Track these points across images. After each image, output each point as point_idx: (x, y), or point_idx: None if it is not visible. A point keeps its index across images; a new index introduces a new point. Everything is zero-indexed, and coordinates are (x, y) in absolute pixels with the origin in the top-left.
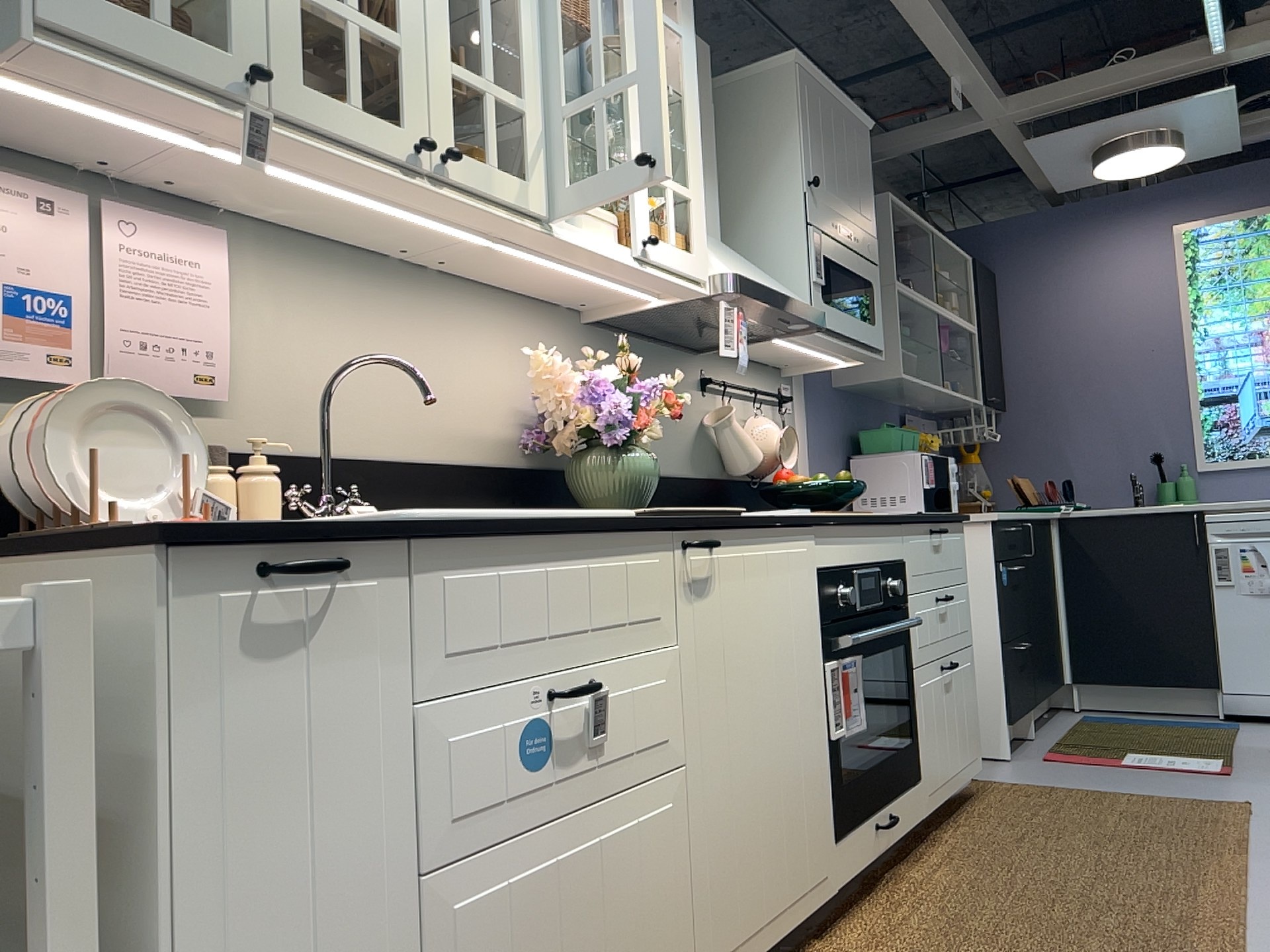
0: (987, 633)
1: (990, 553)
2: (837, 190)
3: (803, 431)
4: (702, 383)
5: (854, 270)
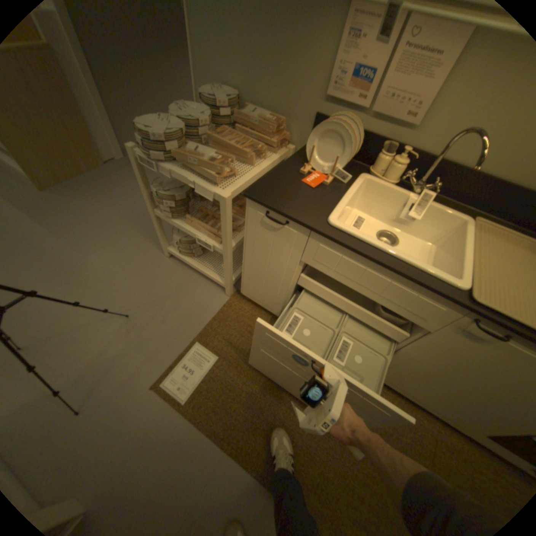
0: None
1: None
2: None
3: None
4: None
5: None
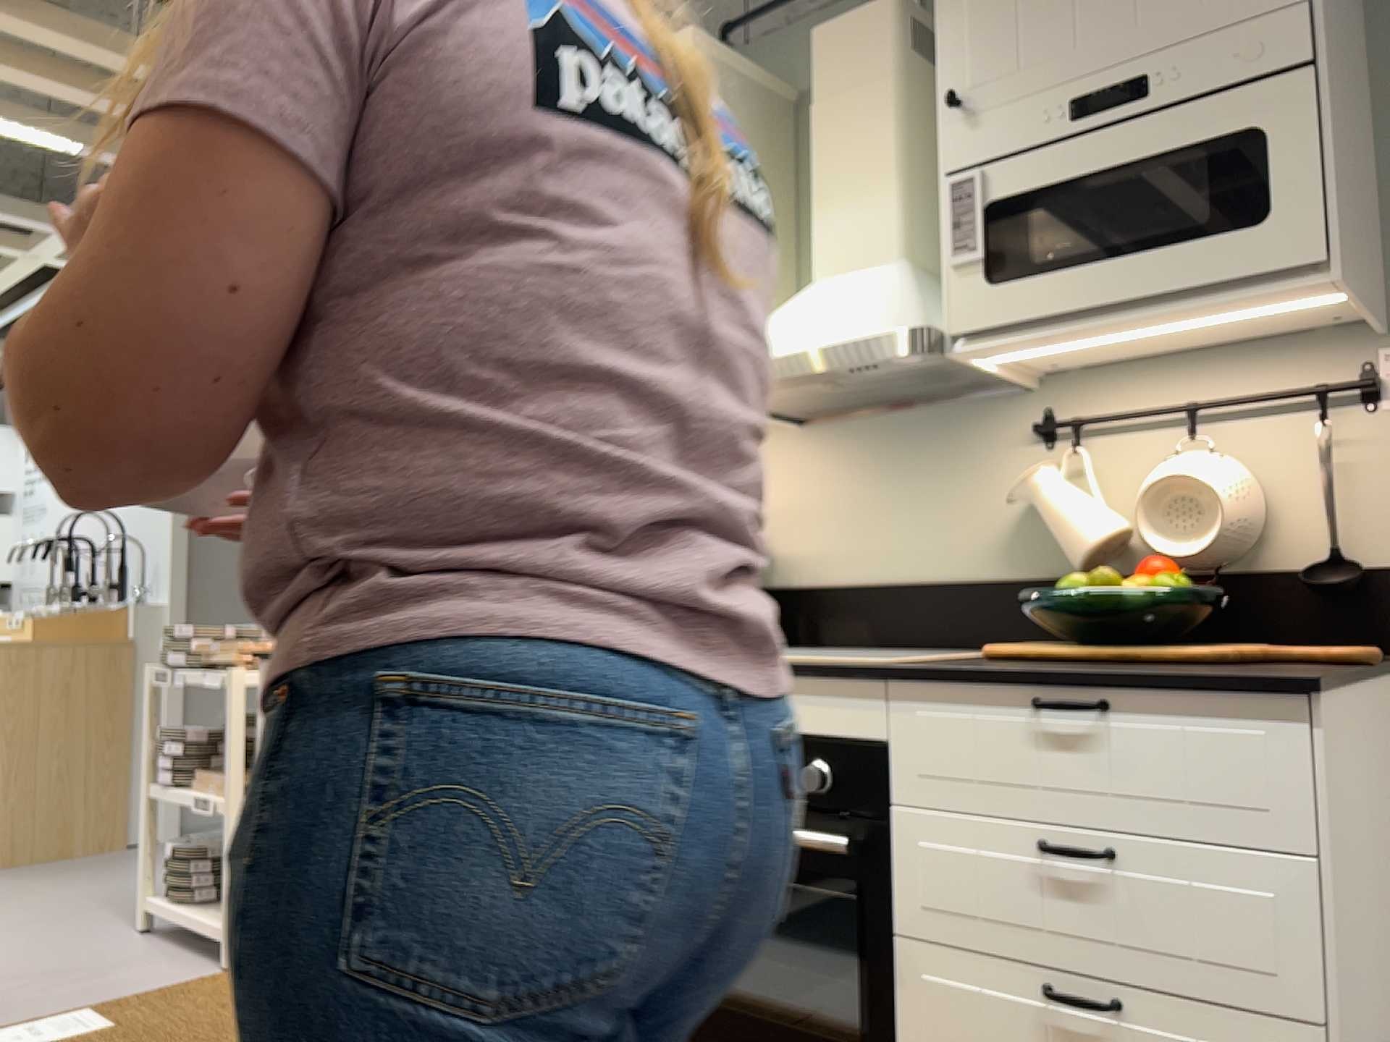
0: None
1: None
2: (1063, 40)
3: None
4: (1035, 433)
5: (1135, 156)
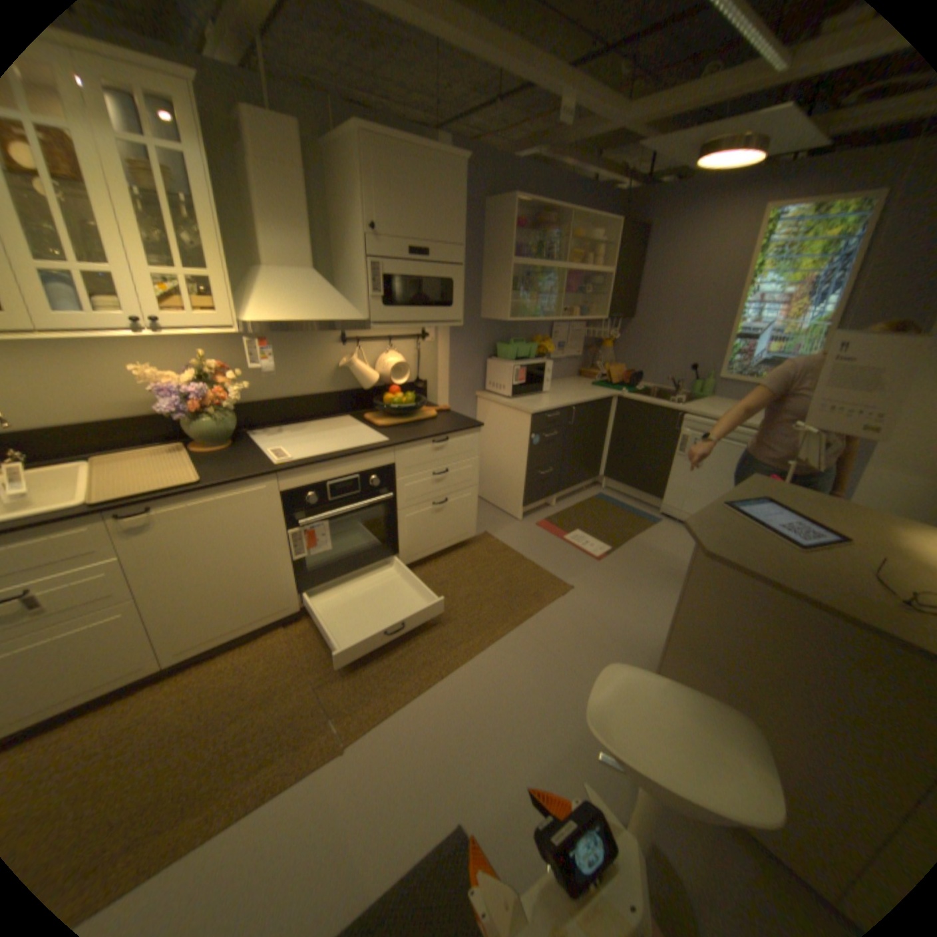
0: (520, 466)
1: (527, 429)
2: (408, 222)
3: (441, 350)
4: (339, 340)
5: (426, 276)
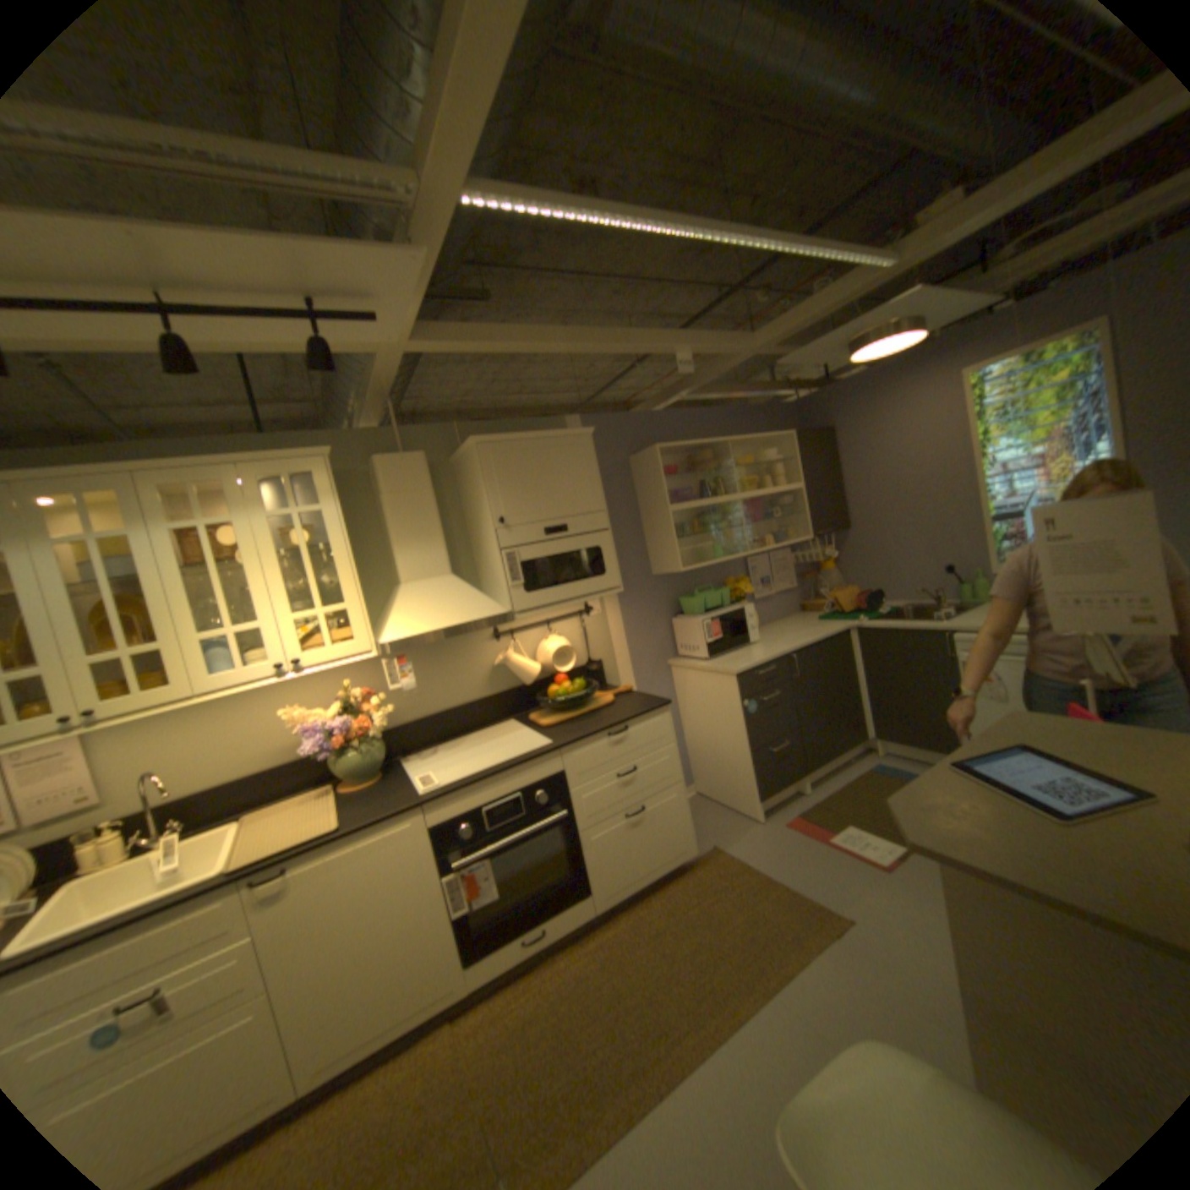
0: (741, 745)
1: (736, 695)
2: (538, 507)
3: (611, 621)
4: (492, 637)
5: (568, 551)
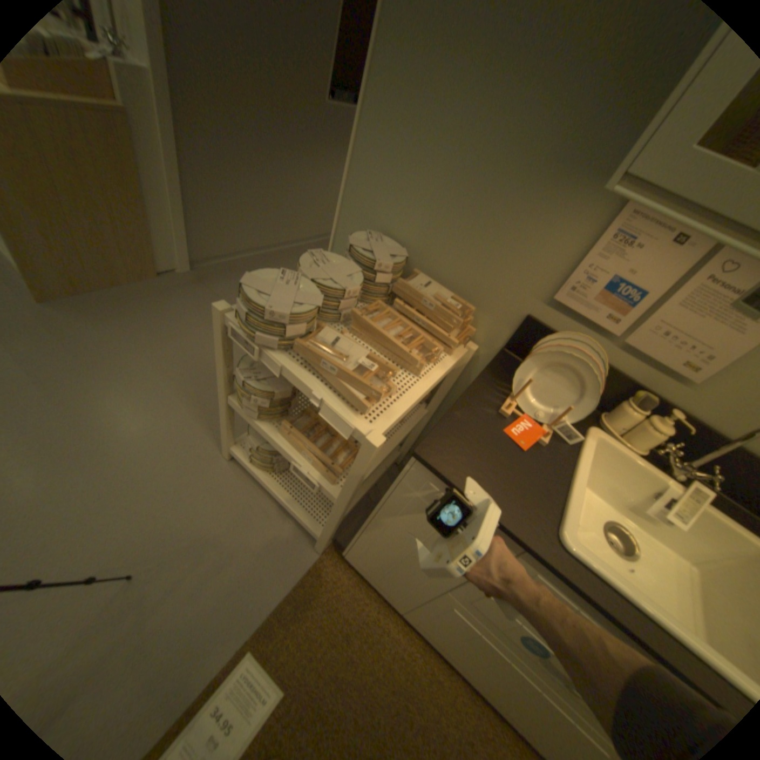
0: None
1: None
2: None
3: None
4: None
5: None
